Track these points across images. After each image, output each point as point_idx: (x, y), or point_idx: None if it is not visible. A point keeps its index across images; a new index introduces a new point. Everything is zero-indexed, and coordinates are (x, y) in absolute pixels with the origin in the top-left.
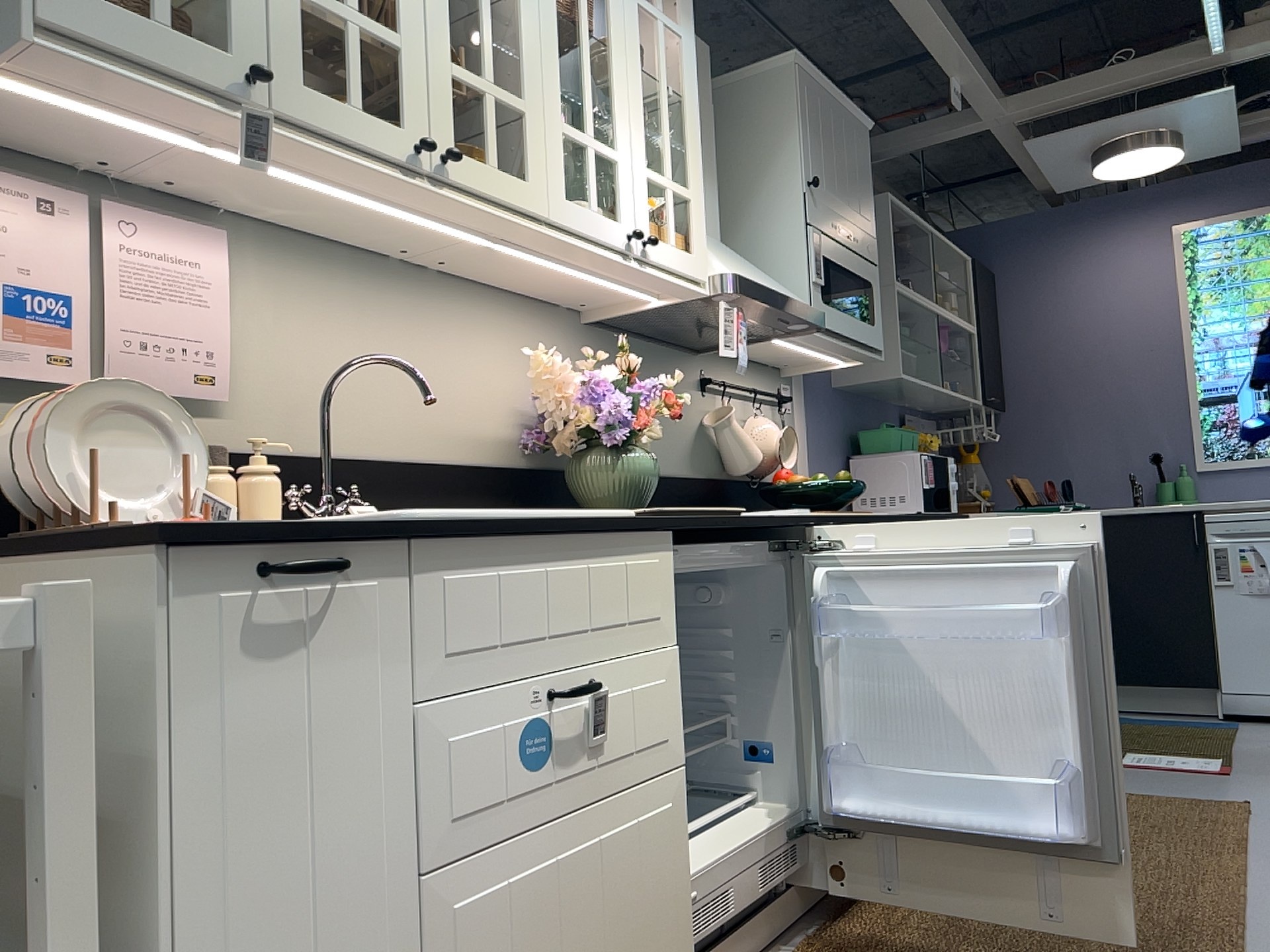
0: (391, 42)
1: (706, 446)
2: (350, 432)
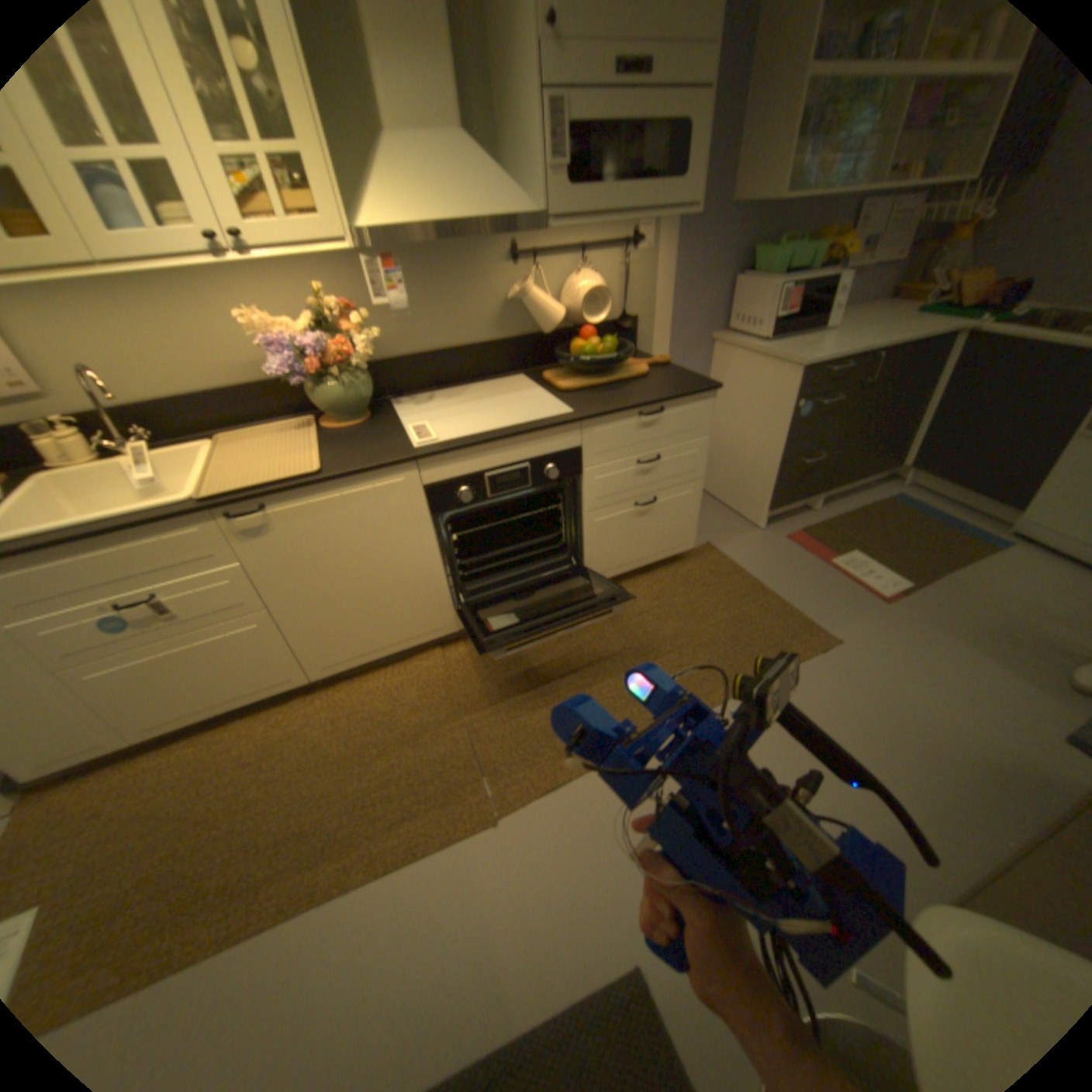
0: None
1: (514, 313)
2: (147, 386)
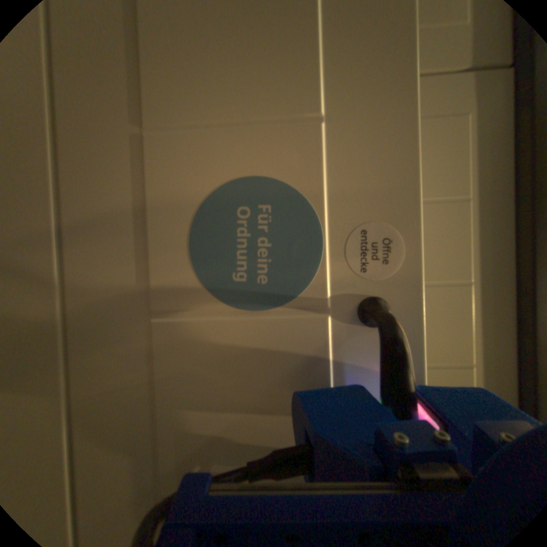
0: None
1: None
2: None
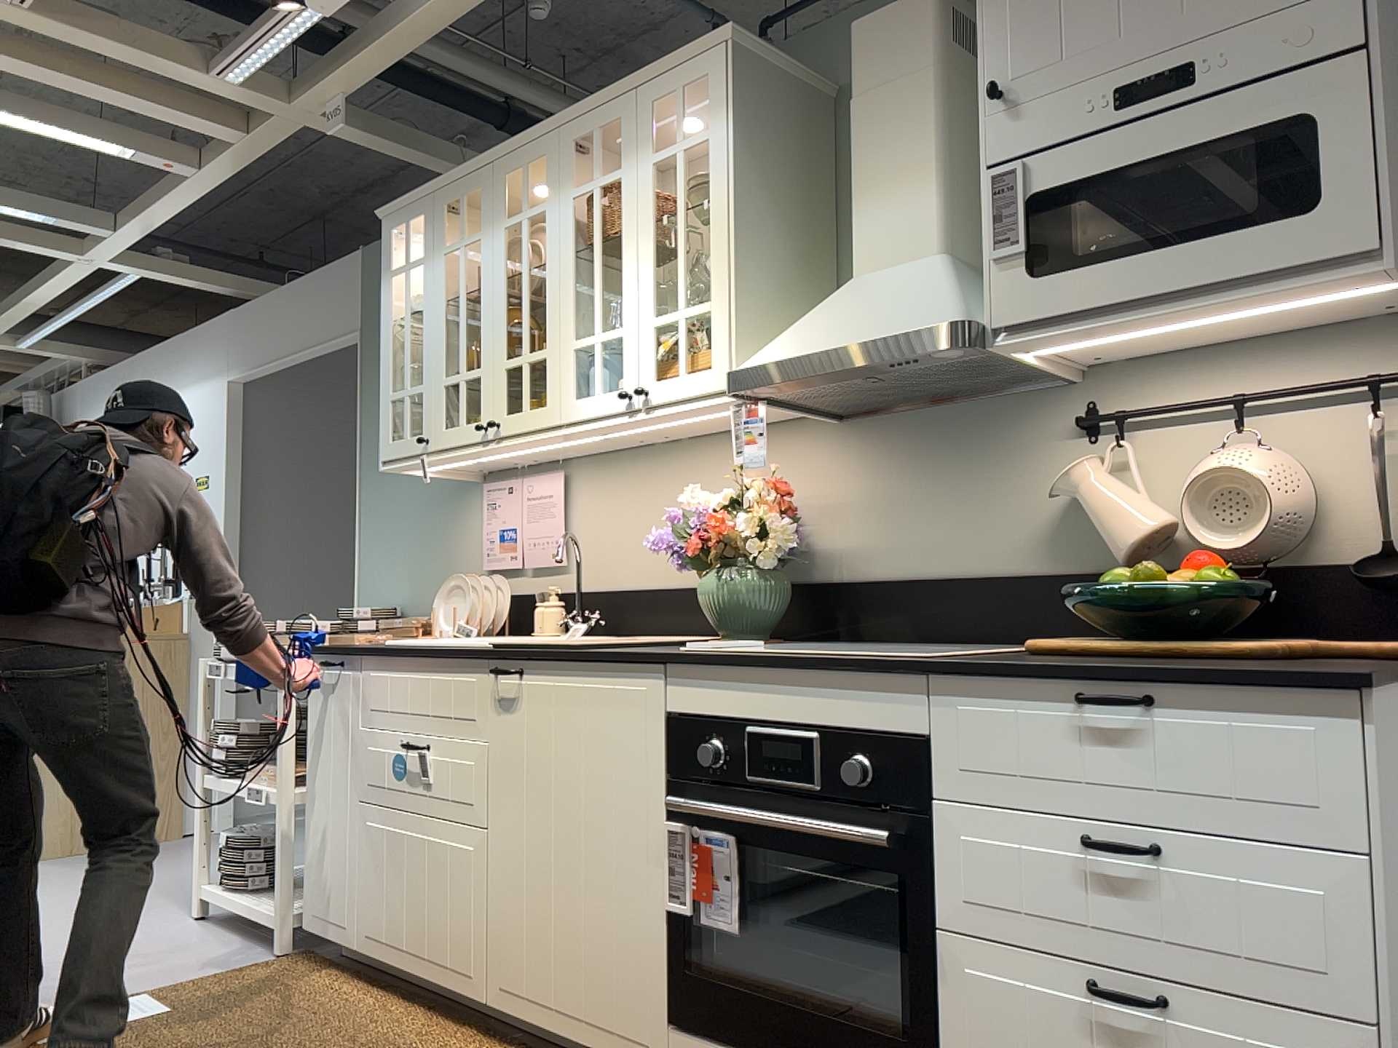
0: (476, 375)
1: (1082, 522)
2: (627, 572)
